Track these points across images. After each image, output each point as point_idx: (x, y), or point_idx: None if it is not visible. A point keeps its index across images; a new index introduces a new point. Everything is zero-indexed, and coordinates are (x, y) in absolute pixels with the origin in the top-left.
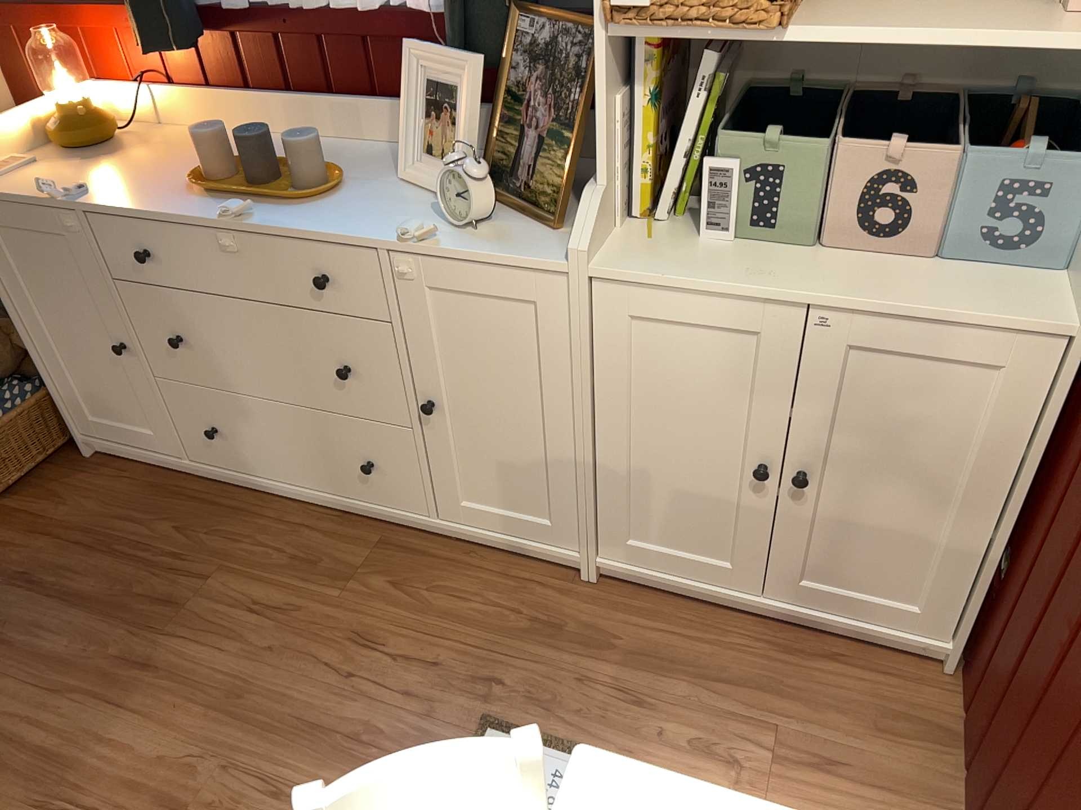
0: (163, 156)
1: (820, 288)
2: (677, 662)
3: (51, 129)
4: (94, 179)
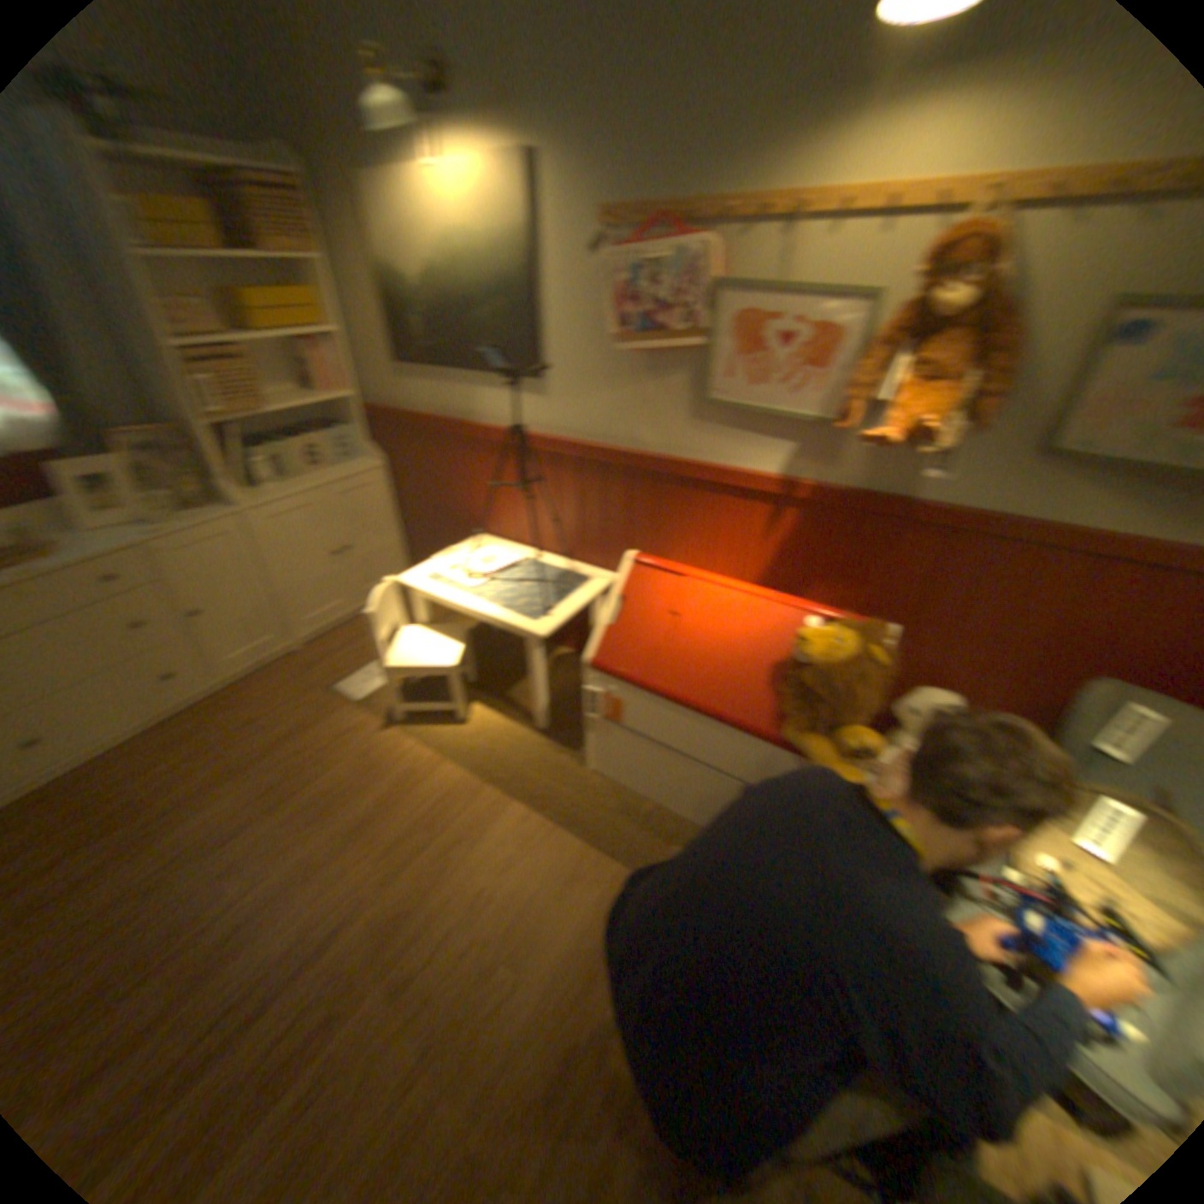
0: None
1: (312, 484)
2: (349, 640)
3: None
4: None
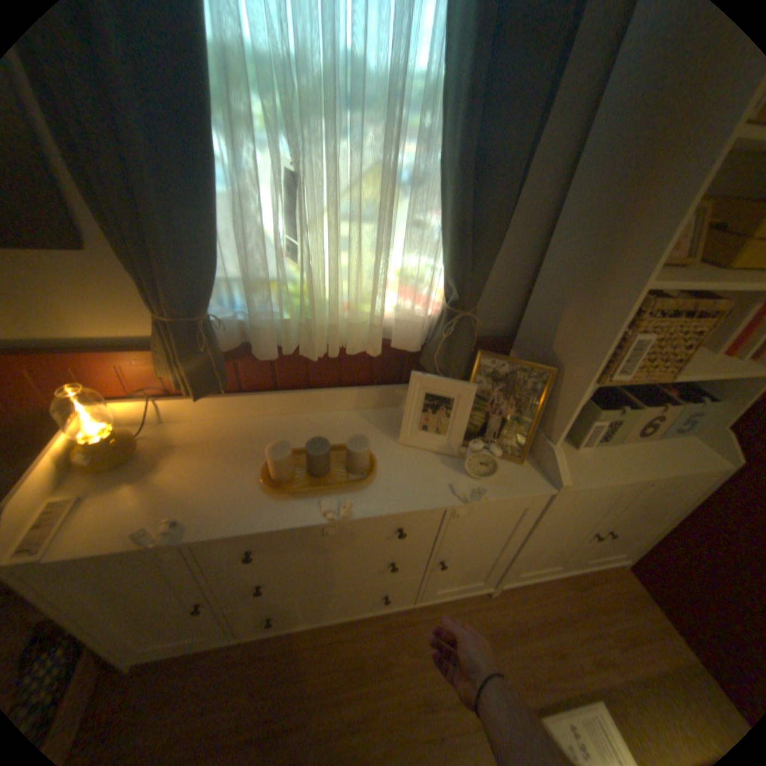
0: (201, 458)
1: (650, 473)
2: (555, 623)
3: (81, 463)
4: (166, 504)
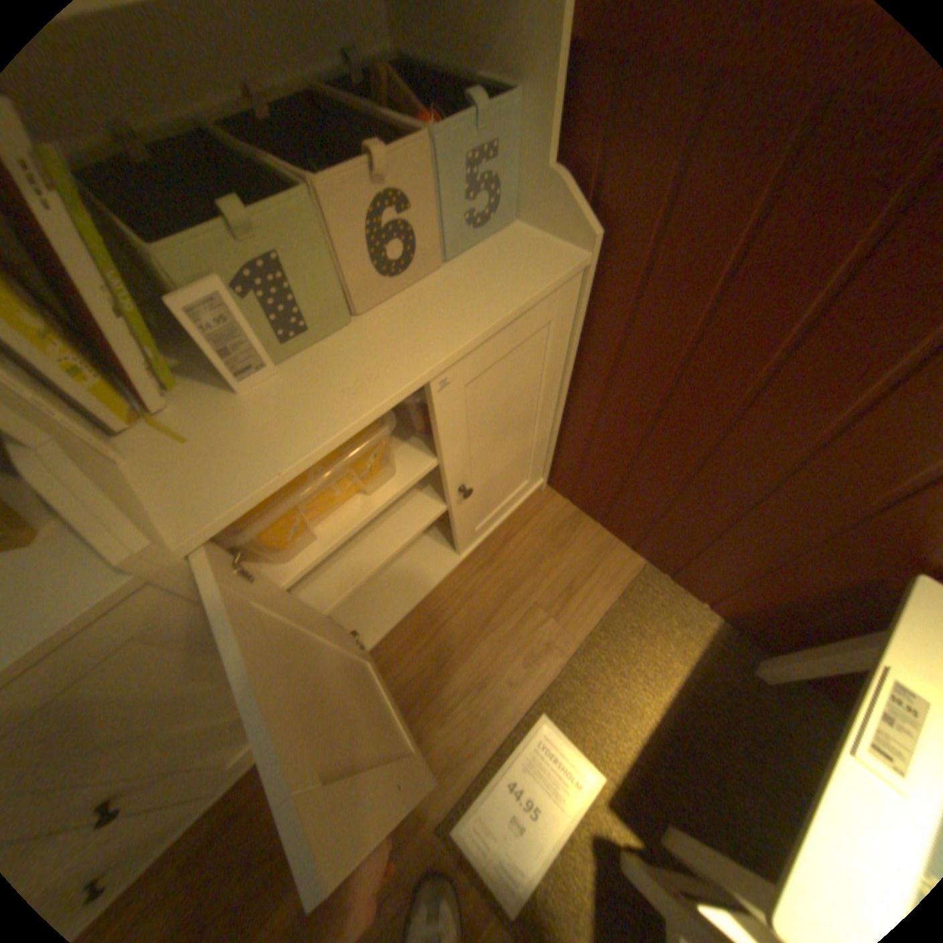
0: None
1: (421, 360)
2: (463, 640)
3: None
4: None
